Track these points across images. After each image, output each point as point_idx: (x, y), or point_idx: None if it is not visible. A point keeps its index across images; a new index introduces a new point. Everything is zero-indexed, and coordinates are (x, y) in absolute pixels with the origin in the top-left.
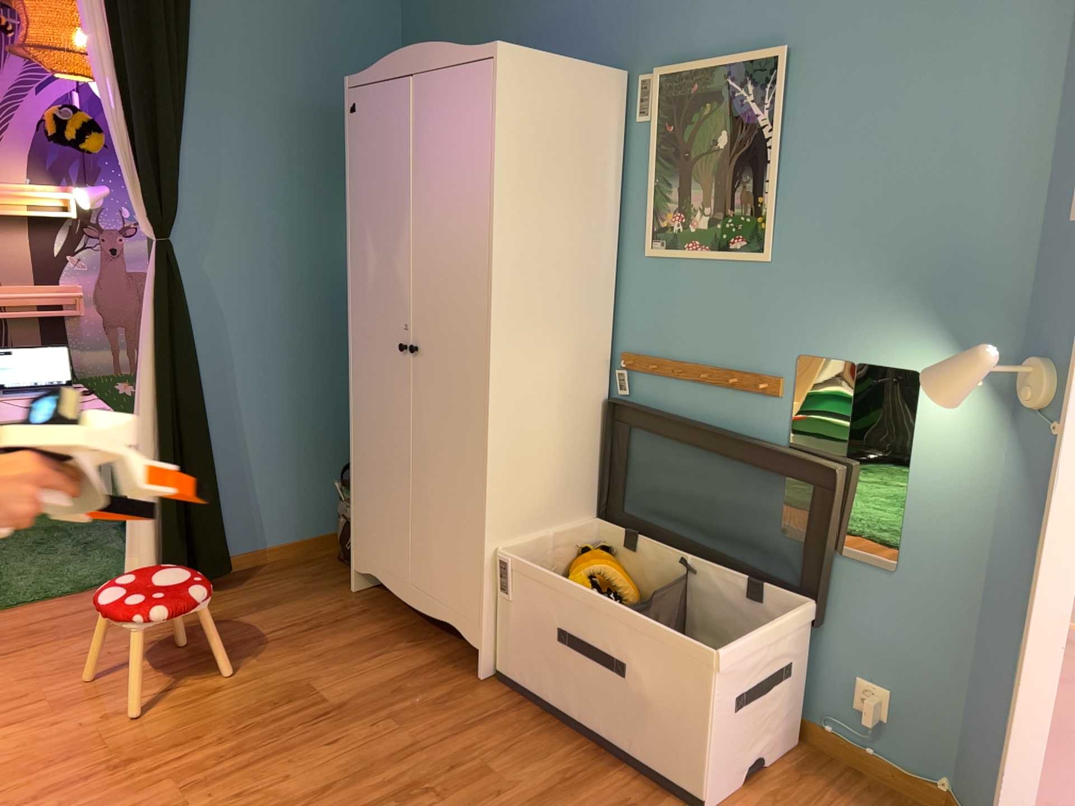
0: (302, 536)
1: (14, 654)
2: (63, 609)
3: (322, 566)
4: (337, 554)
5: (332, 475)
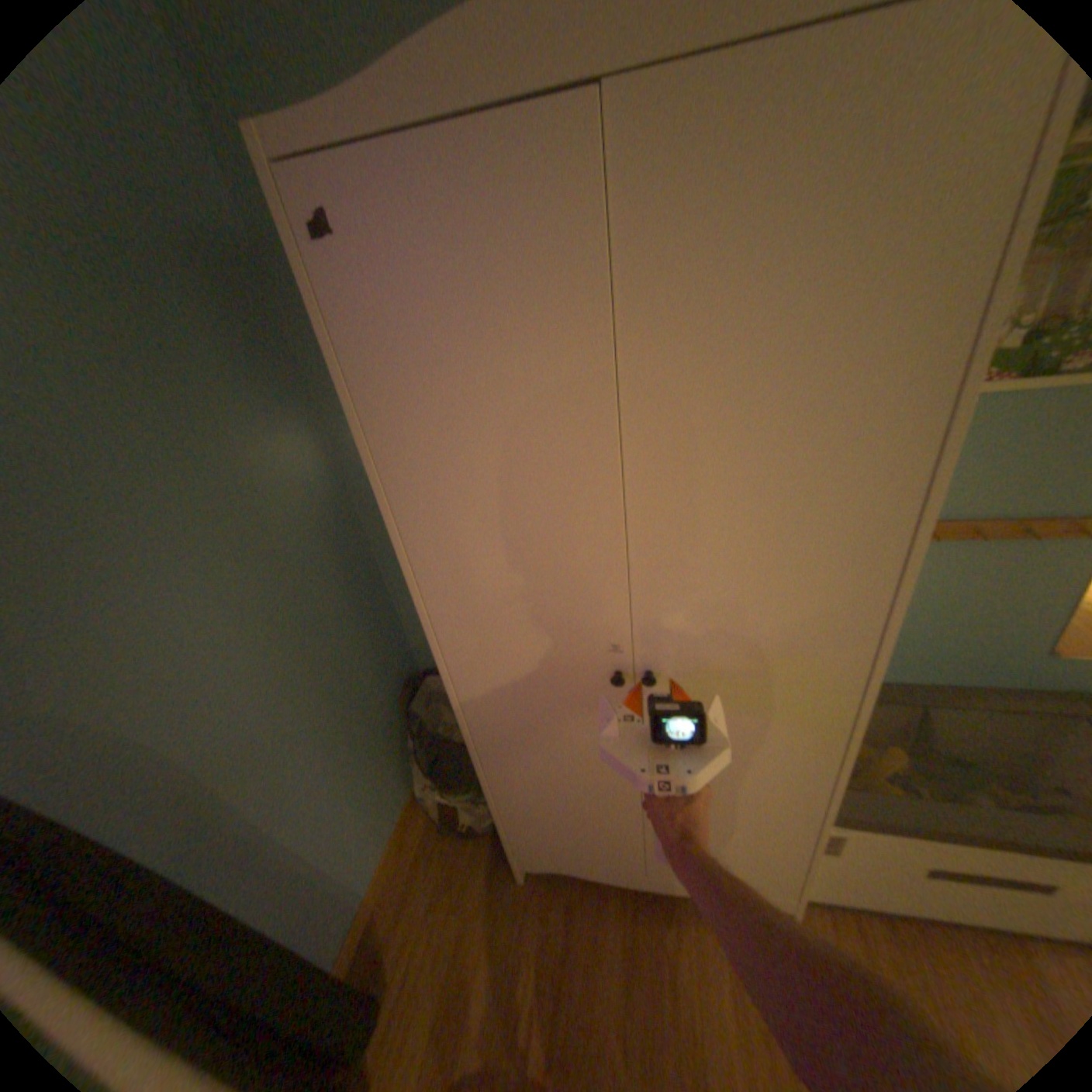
0: (387, 840)
1: None
2: None
3: (443, 861)
4: (441, 830)
5: (384, 758)
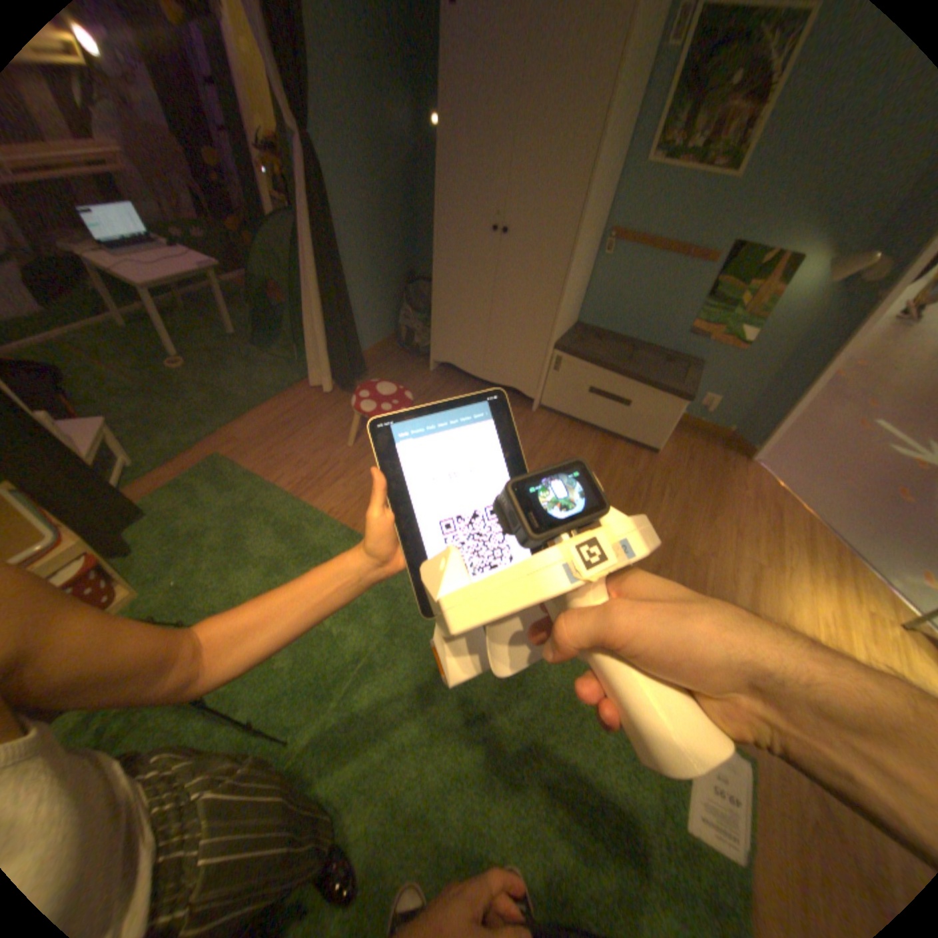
0: (380, 340)
1: (292, 438)
2: (285, 406)
3: (400, 357)
4: (403, 348)
5: (390, 301)
